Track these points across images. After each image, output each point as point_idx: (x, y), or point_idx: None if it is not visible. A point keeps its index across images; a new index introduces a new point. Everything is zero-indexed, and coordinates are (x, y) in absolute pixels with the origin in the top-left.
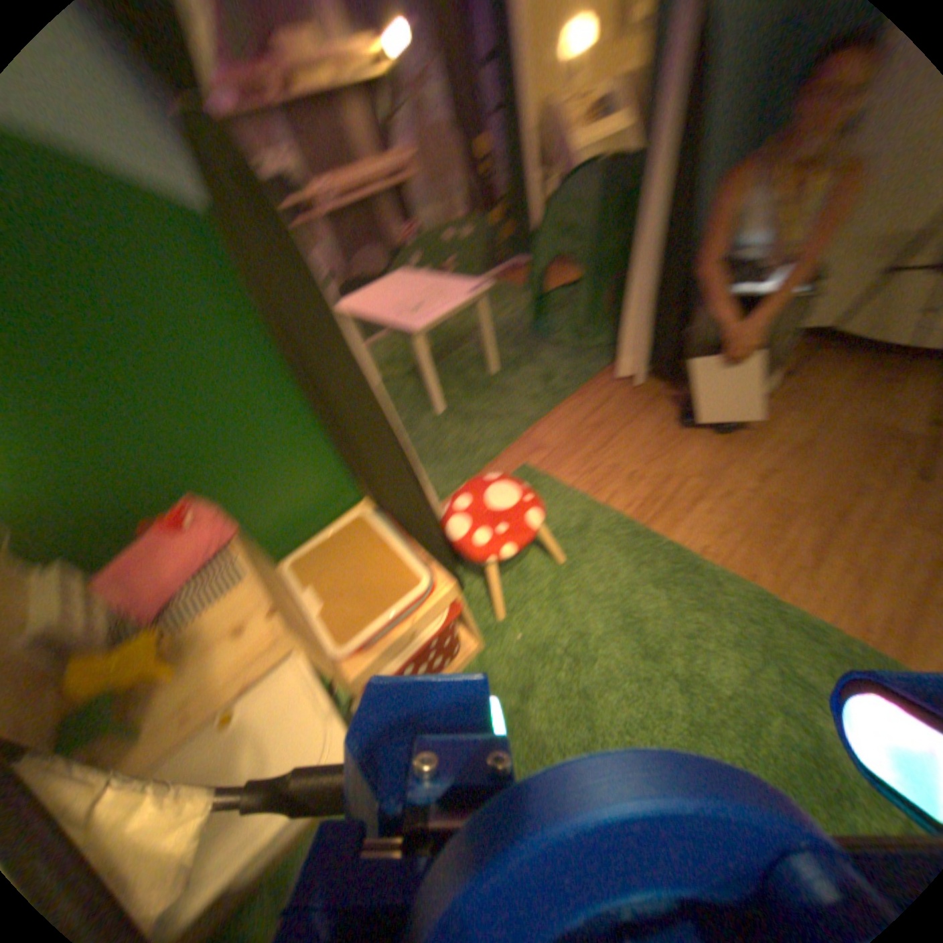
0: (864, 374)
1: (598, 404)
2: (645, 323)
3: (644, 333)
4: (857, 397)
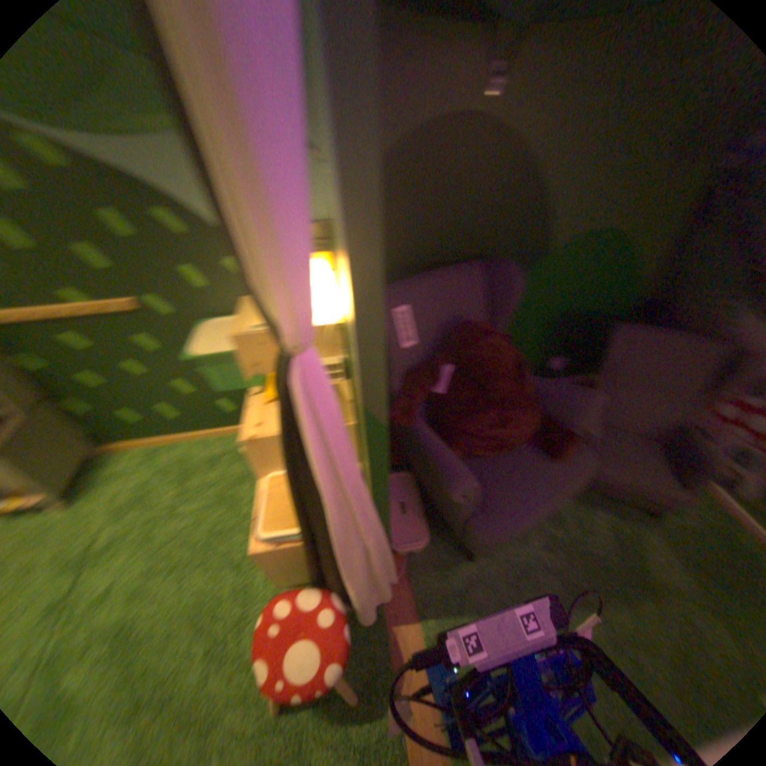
0: None
1: None
2: None
3: None
4: None
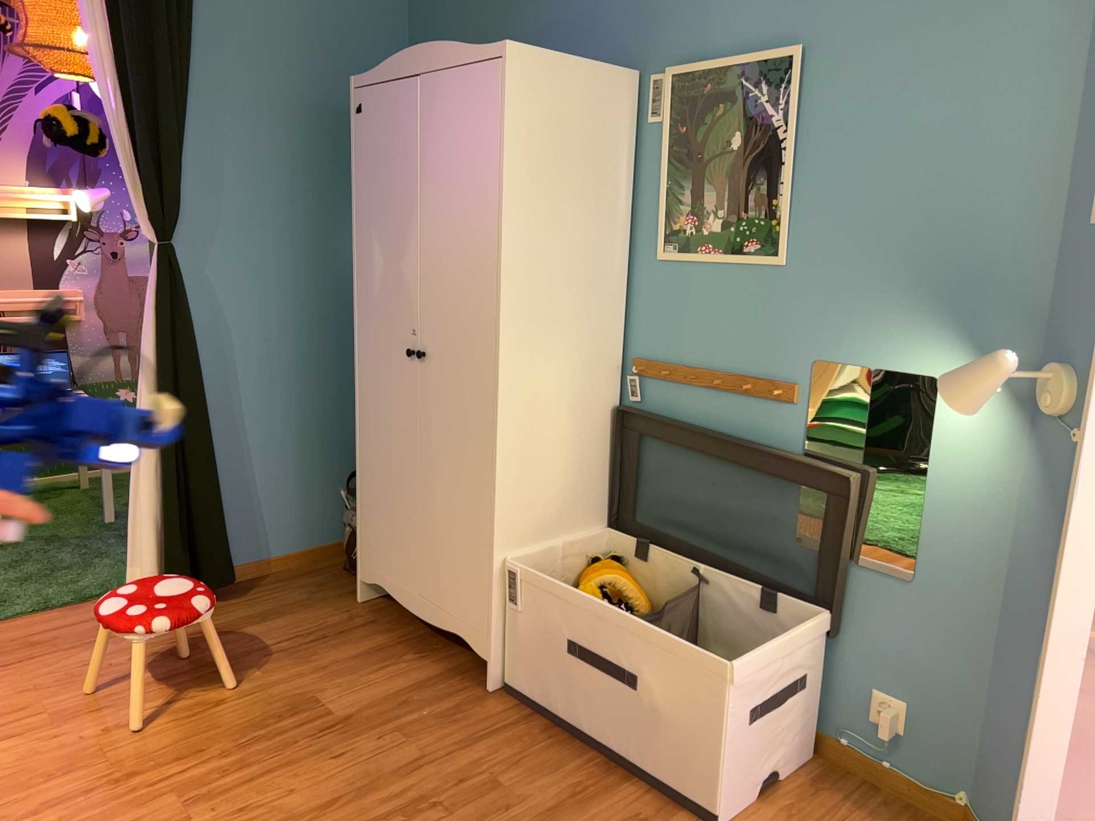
0: (392, 645)
1: (77, 620)
2: (154, 525)
3: (155, 538)
4: (348, 666)
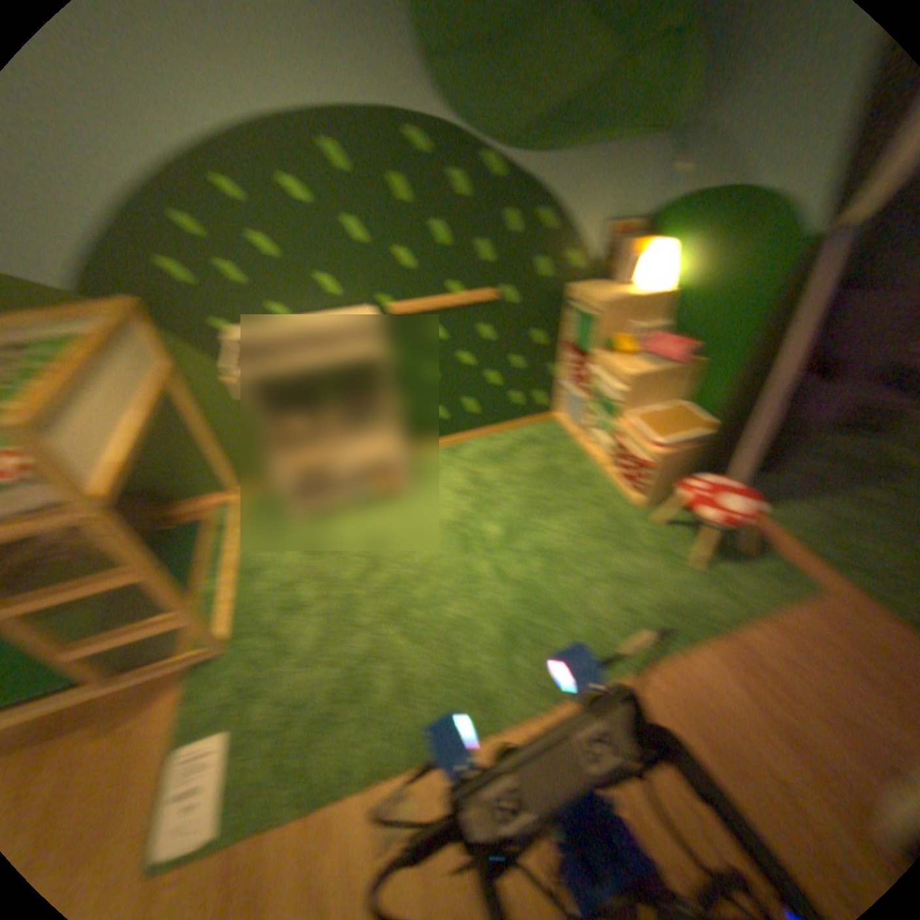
0: None
1: None
2: None
3: None
4: None
